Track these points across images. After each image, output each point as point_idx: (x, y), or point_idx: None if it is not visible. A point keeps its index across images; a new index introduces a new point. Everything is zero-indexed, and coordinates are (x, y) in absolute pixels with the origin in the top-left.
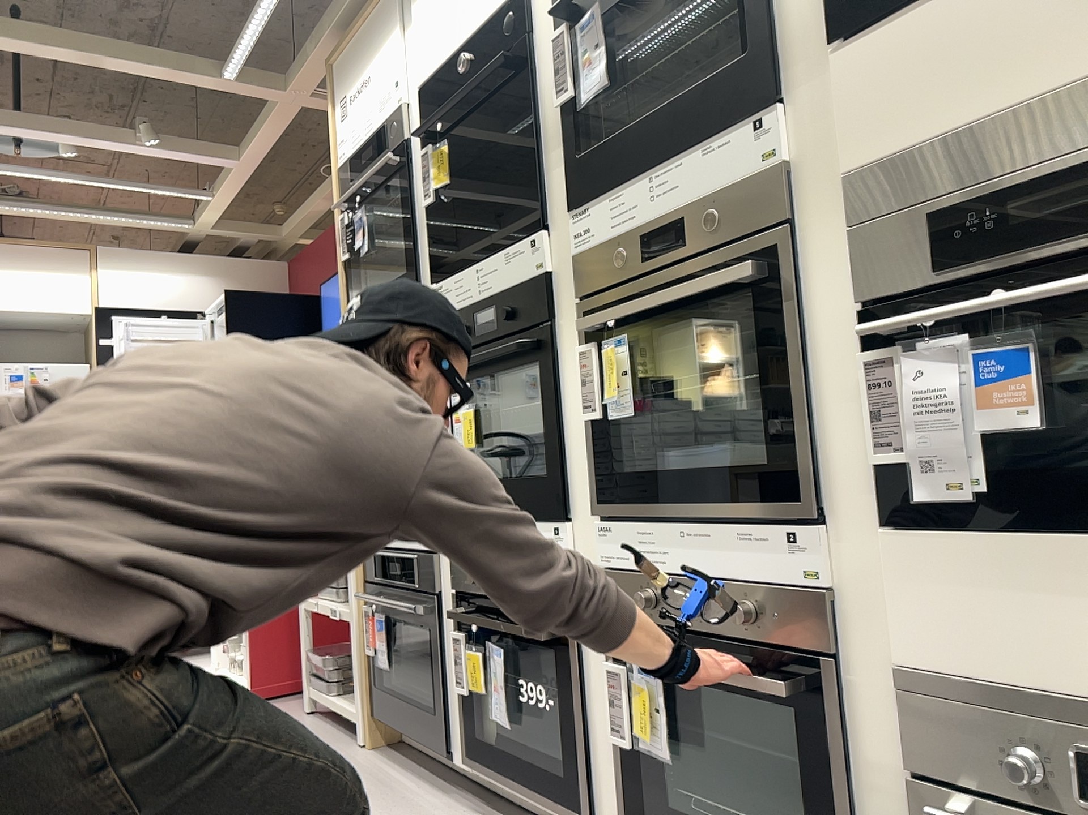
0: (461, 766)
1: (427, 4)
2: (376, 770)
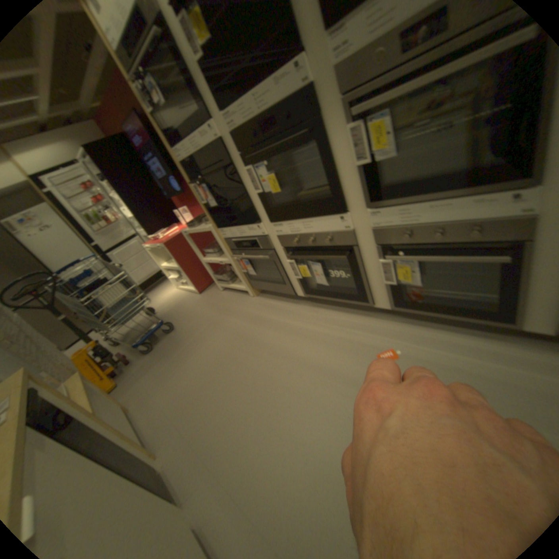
0: (301, 295)
1: None
2: (266, 303)
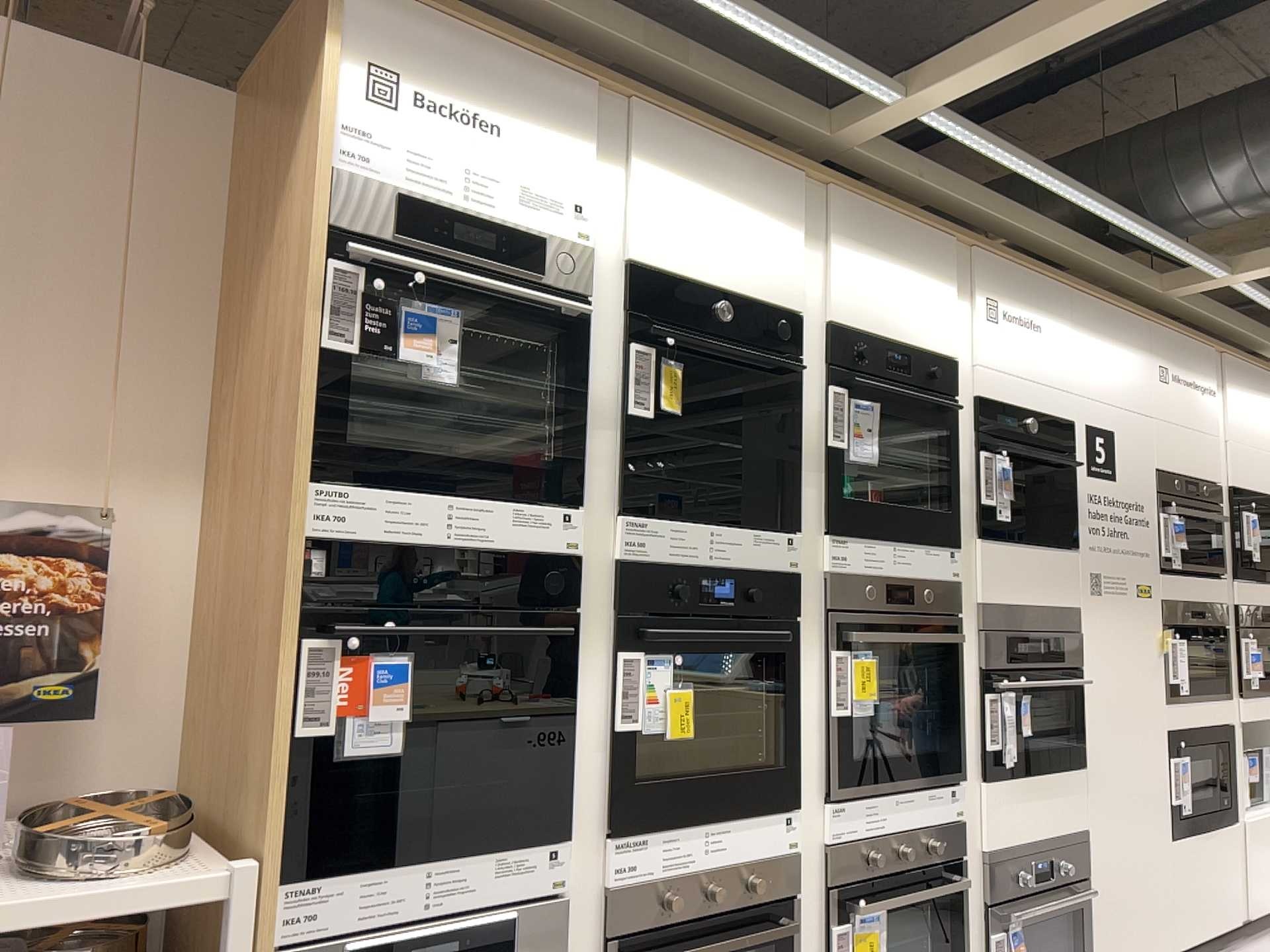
0: None
1: (668, 200)
2: None
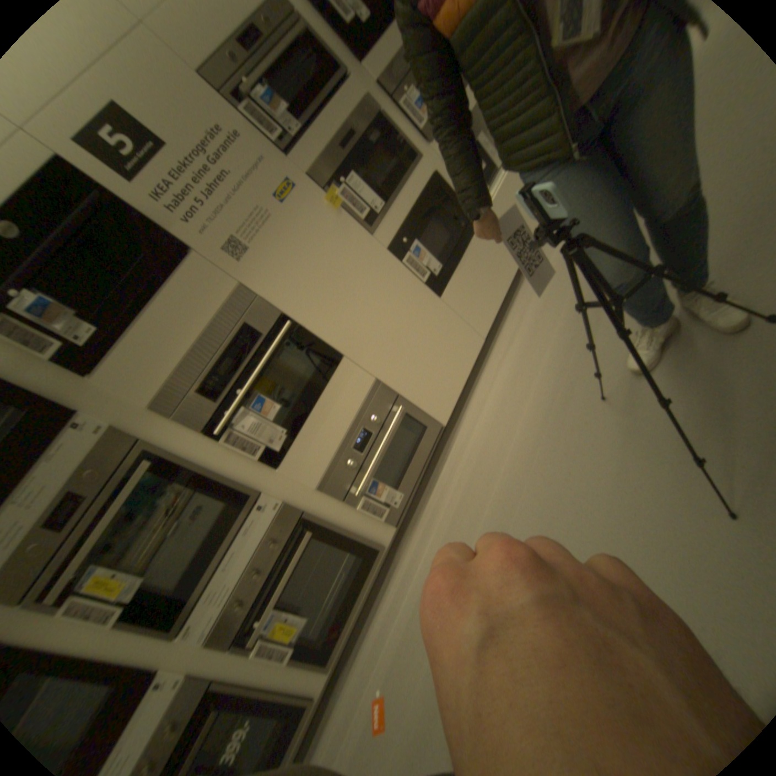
0: None
1: None
2: None
